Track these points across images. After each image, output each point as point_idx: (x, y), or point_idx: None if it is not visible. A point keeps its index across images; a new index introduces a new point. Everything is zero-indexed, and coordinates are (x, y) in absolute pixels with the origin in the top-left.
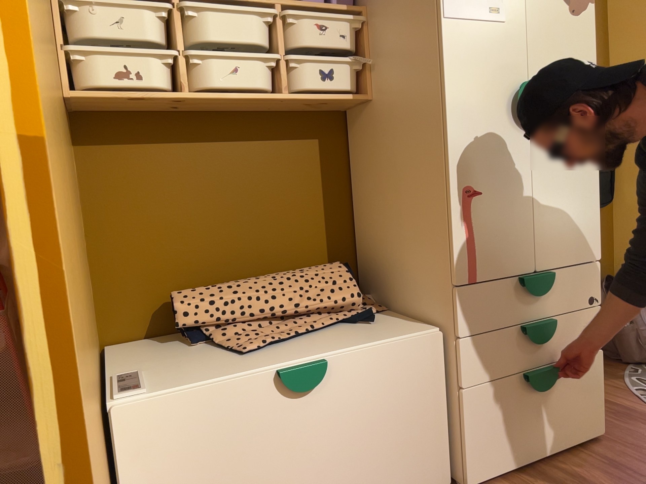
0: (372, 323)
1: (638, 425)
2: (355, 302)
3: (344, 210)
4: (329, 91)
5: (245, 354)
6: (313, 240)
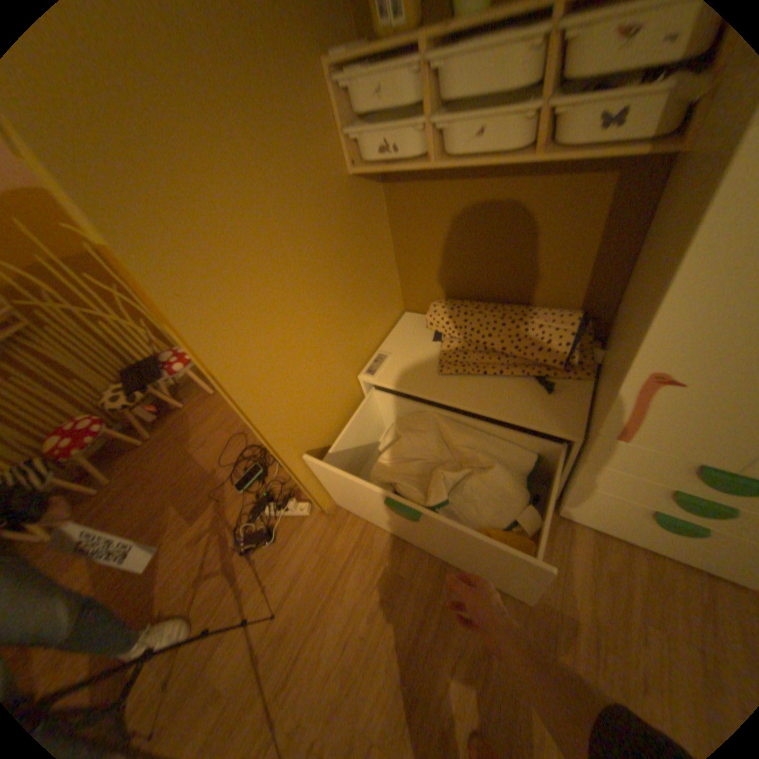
0: (548, 392)
1: None
2: (553, 365)
3: (620, 261)
4: (606, 145)
5: (439, 374)
6: (568, 283)
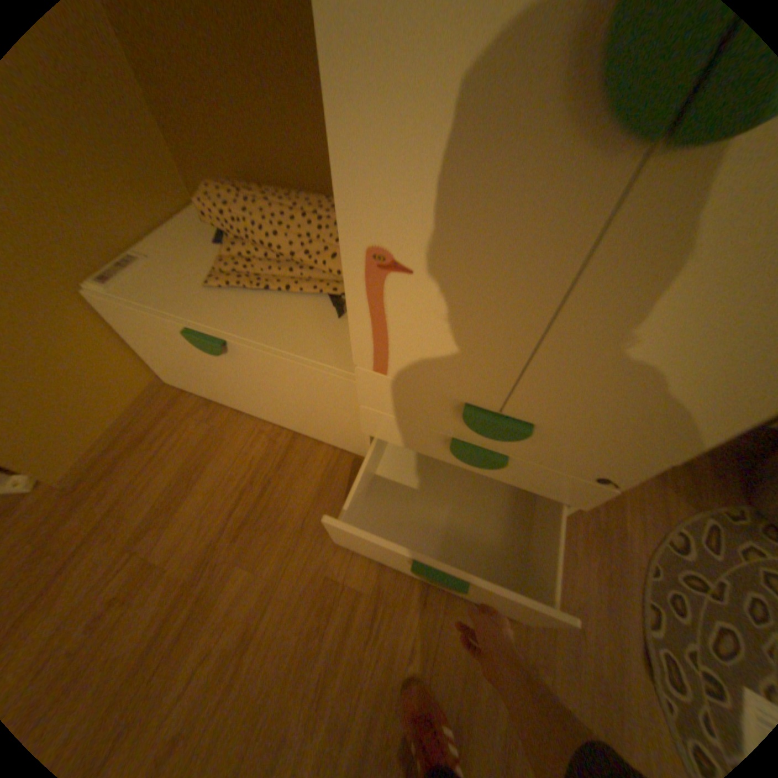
0: (340, 317)
1: (589, 559)
2: None
3: None
4: None
5: (206, 287)
6: None
